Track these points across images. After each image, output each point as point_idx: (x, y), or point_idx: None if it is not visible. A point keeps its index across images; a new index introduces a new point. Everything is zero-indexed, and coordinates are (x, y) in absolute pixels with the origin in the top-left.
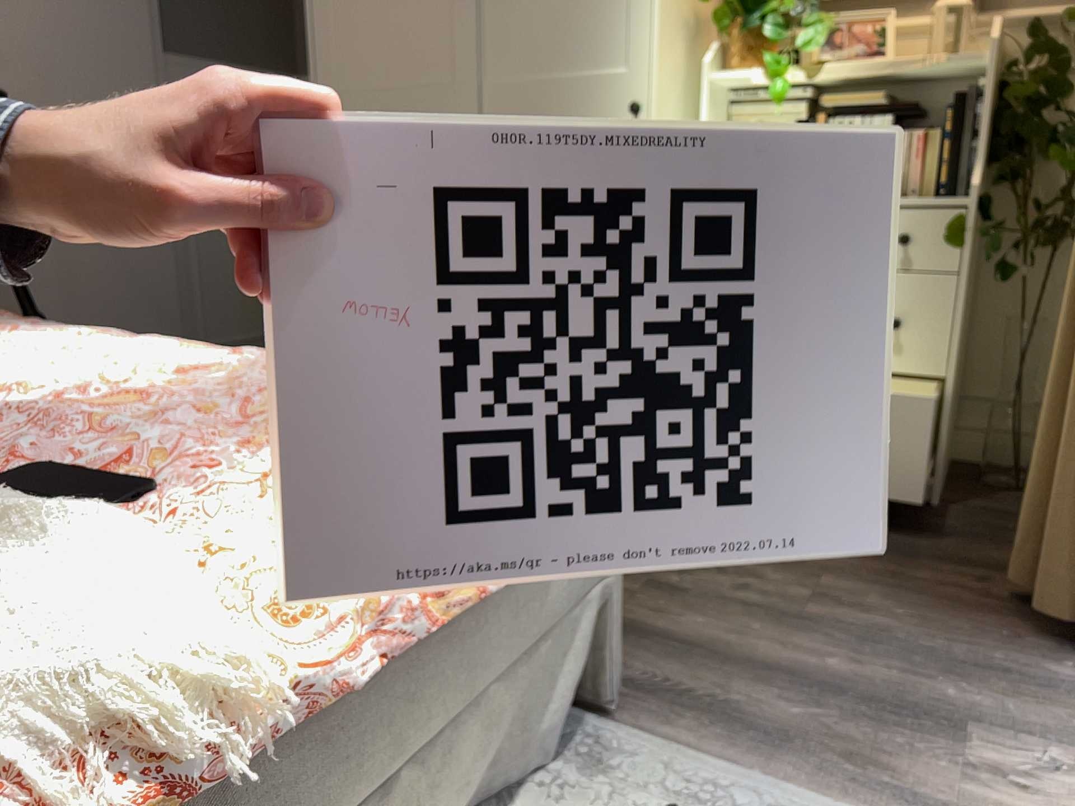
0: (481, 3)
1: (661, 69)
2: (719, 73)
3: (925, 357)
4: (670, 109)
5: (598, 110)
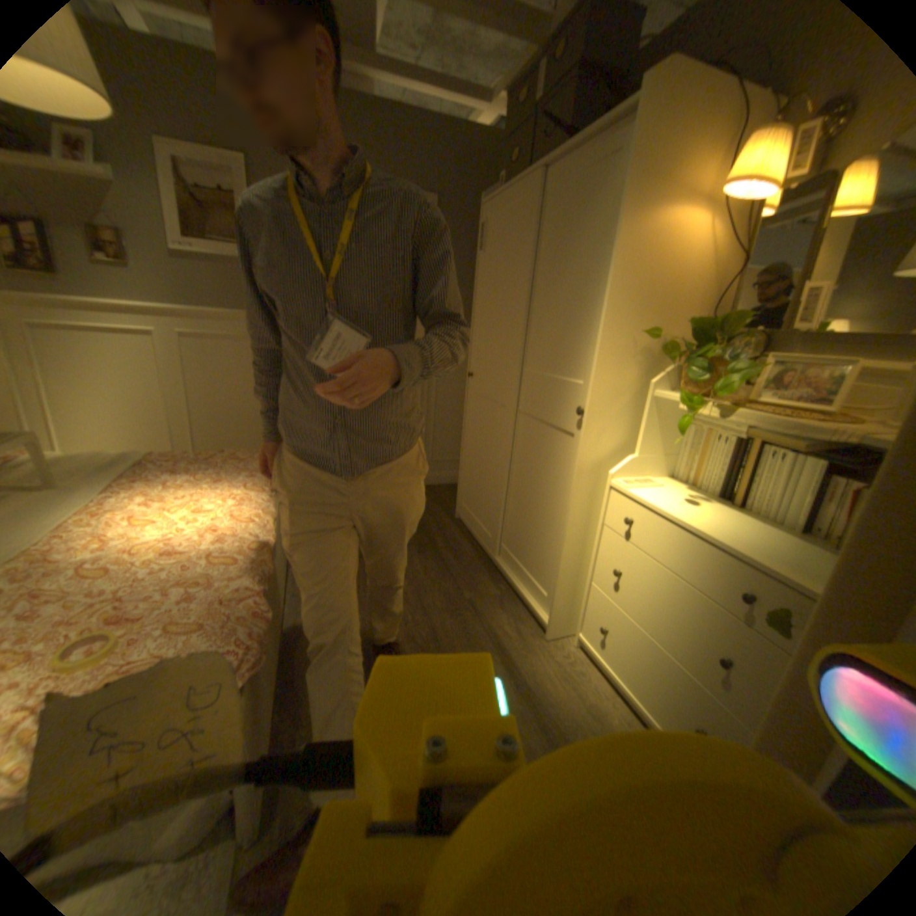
0: (529, 321)
1: (600, 387)
2: (673, 388)
3: (747, 707)
4: (613, 414)
5: (566, 404)
